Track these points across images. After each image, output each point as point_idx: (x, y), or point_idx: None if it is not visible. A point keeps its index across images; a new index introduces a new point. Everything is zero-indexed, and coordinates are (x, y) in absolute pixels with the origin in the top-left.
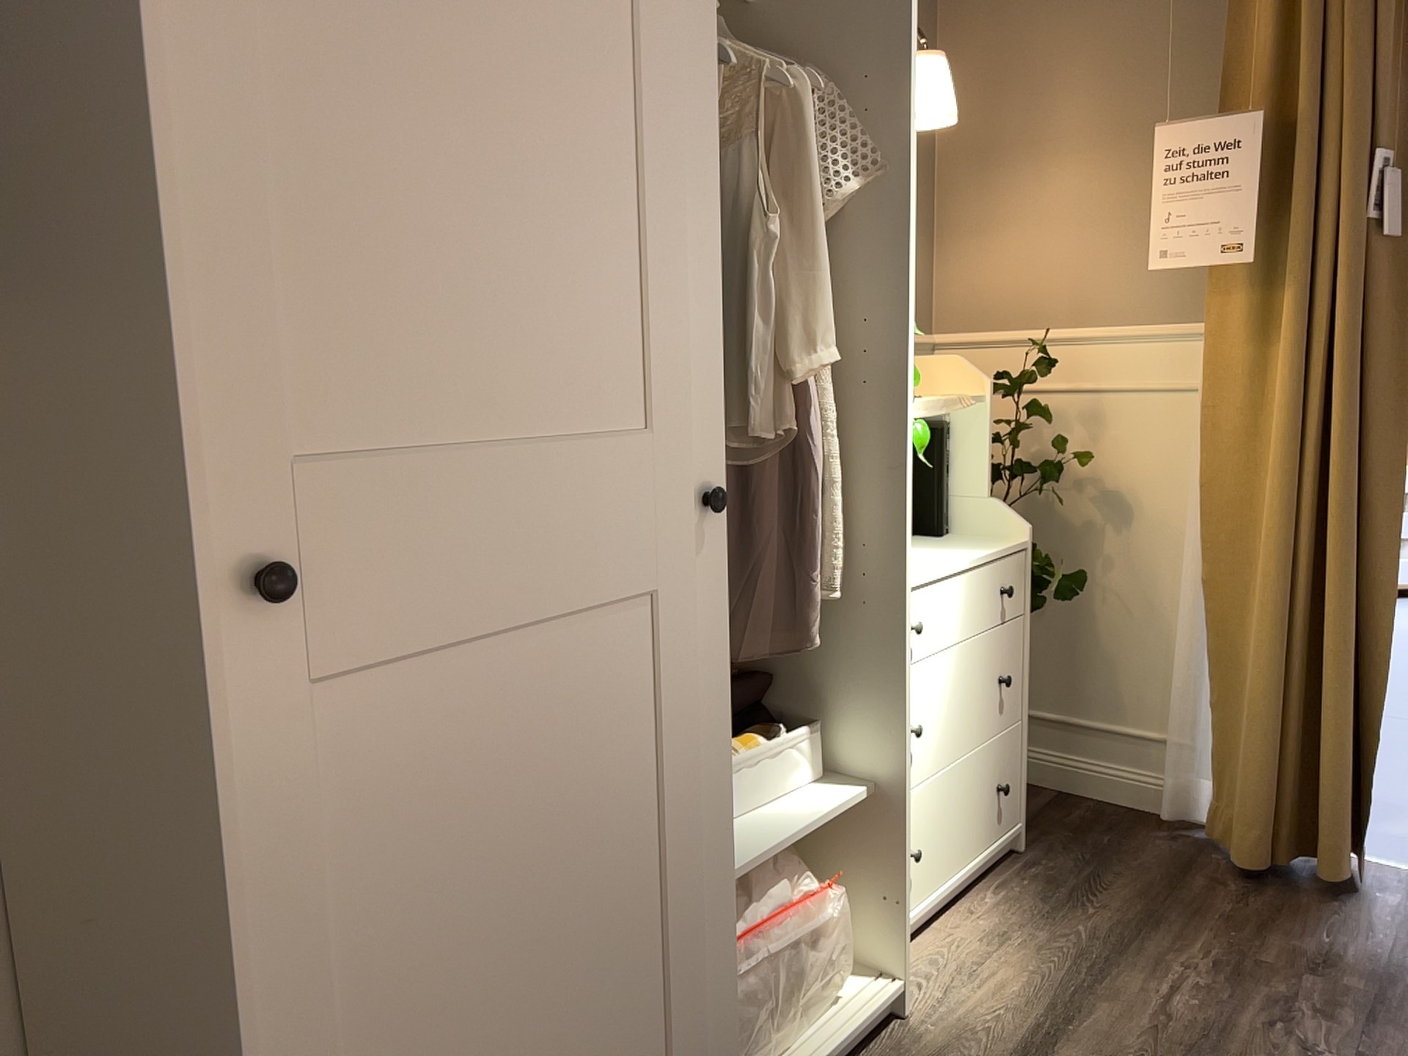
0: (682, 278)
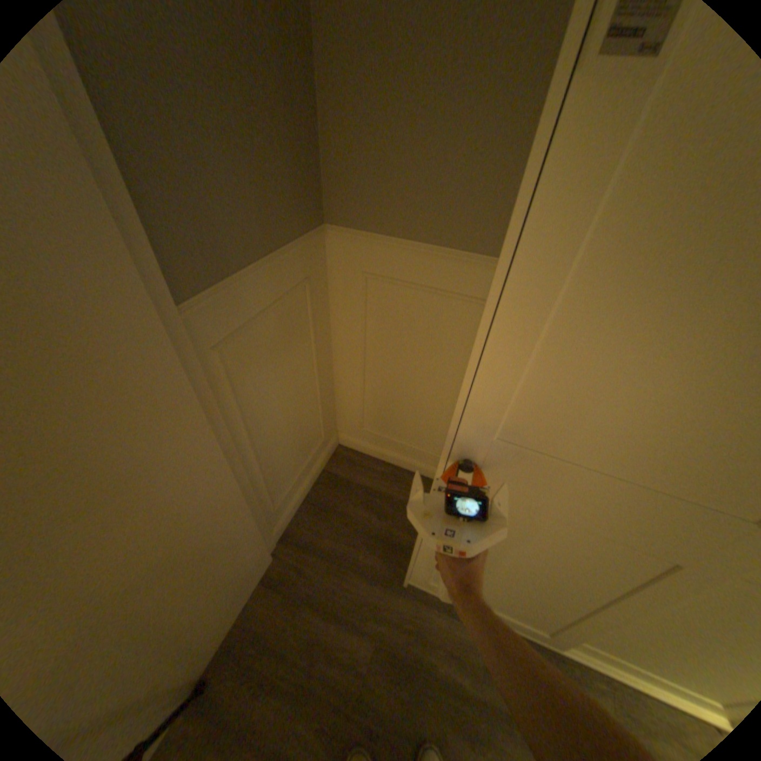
0: None
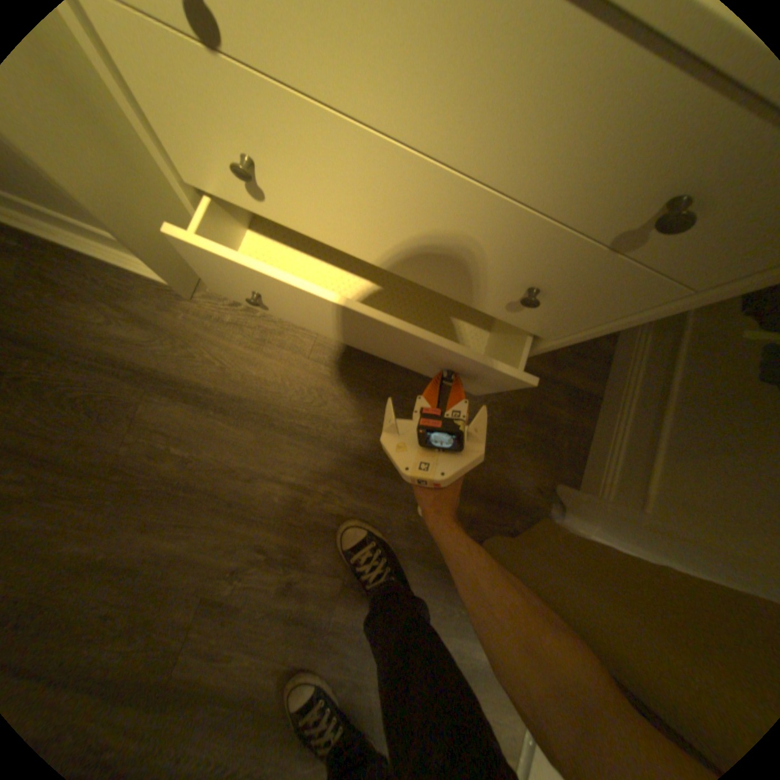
0: None
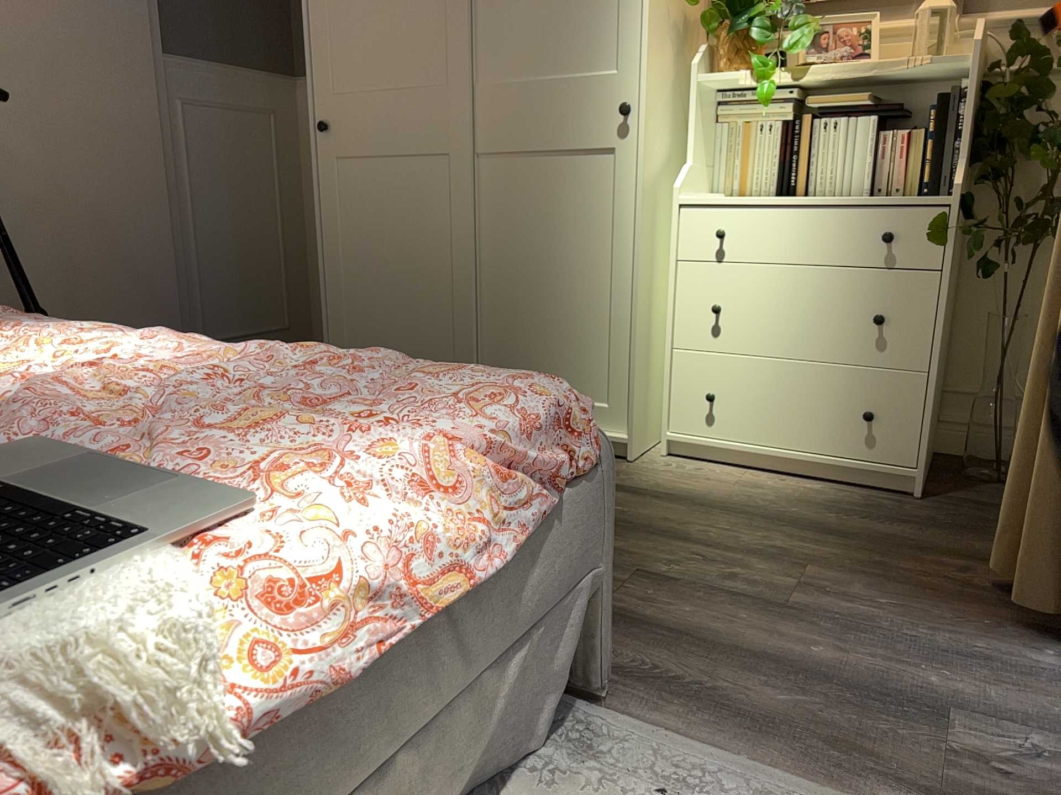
0: (458, 6)
